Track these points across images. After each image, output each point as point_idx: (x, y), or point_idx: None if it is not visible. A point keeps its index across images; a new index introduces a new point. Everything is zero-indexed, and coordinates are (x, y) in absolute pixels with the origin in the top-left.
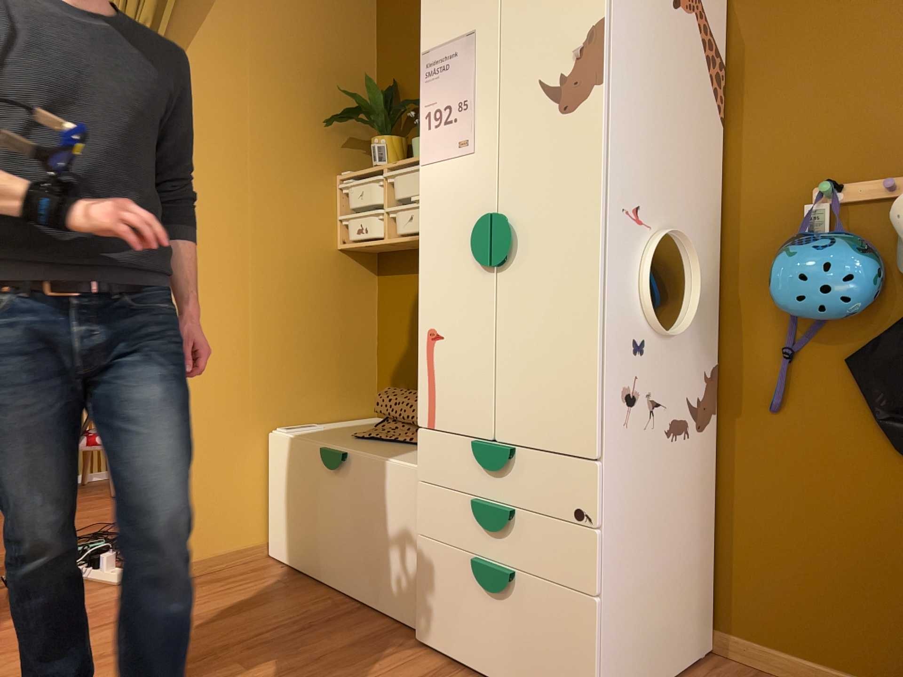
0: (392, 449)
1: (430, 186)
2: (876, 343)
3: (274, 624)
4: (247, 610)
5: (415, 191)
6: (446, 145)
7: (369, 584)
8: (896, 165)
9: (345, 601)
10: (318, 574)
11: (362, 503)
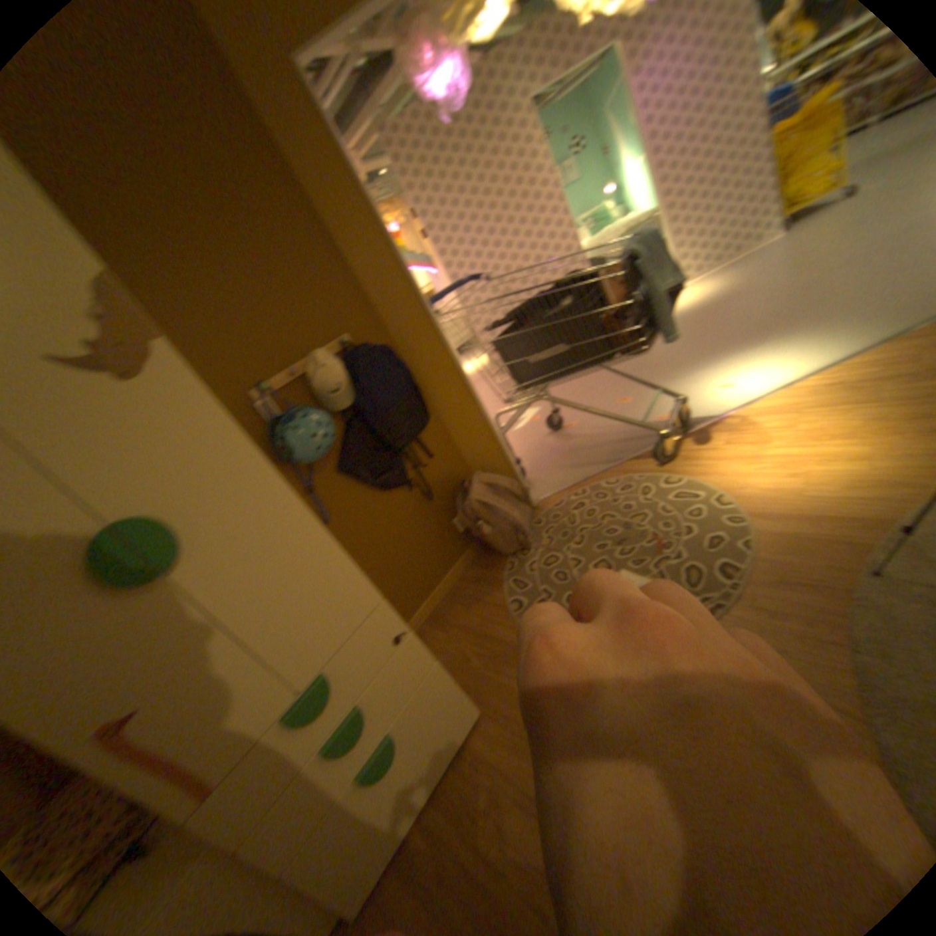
0: None
1: None
2: (349, 450)
3: None
4: None
5: None
6: None
7: None
8: (285, 359)
9: None
10: None
11: None
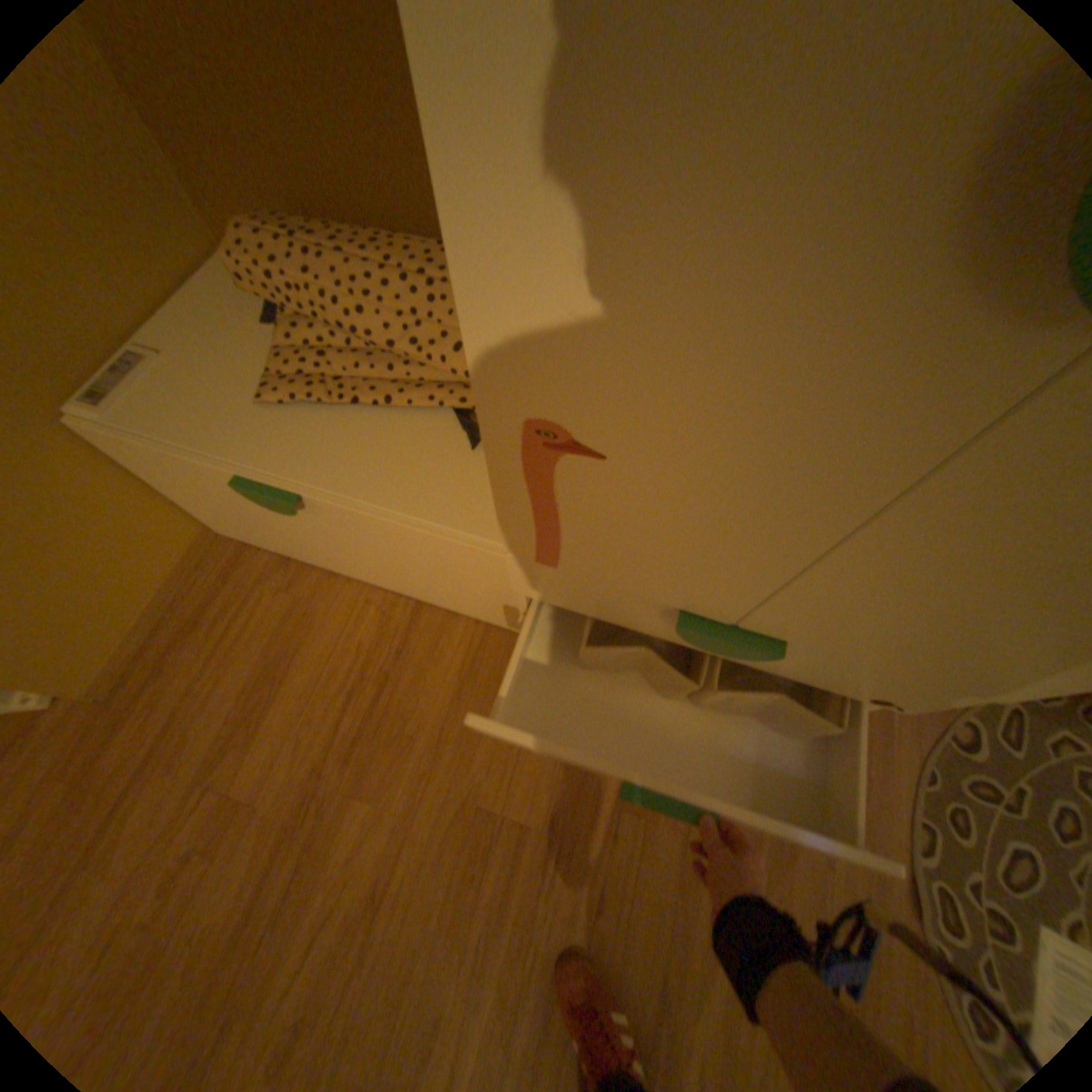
0: (375, 443)
1: None
2: None
3: (339, 690)
4: (285, 676)
5: None
6: None
7: (422, 593)
8: None
9: (390, 598)
10: (327, 566)
11: (377, 545)
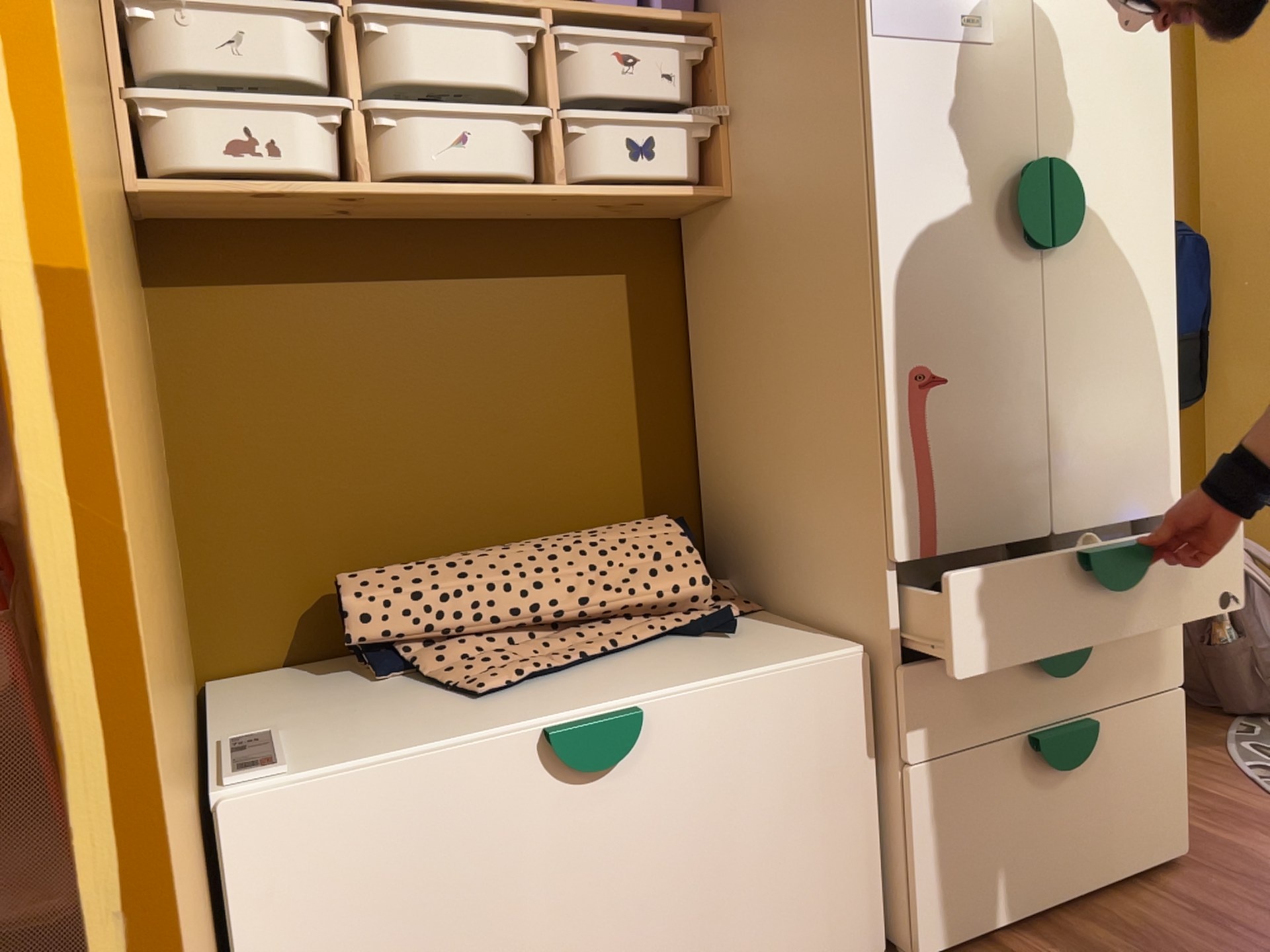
0: (648, 668)
1: (900, 85)
2: None
3: None
4: None
5: (467, 78)
6: (934, 12)
7: None
8: None
9: None
10: None
11: (706, 799)
